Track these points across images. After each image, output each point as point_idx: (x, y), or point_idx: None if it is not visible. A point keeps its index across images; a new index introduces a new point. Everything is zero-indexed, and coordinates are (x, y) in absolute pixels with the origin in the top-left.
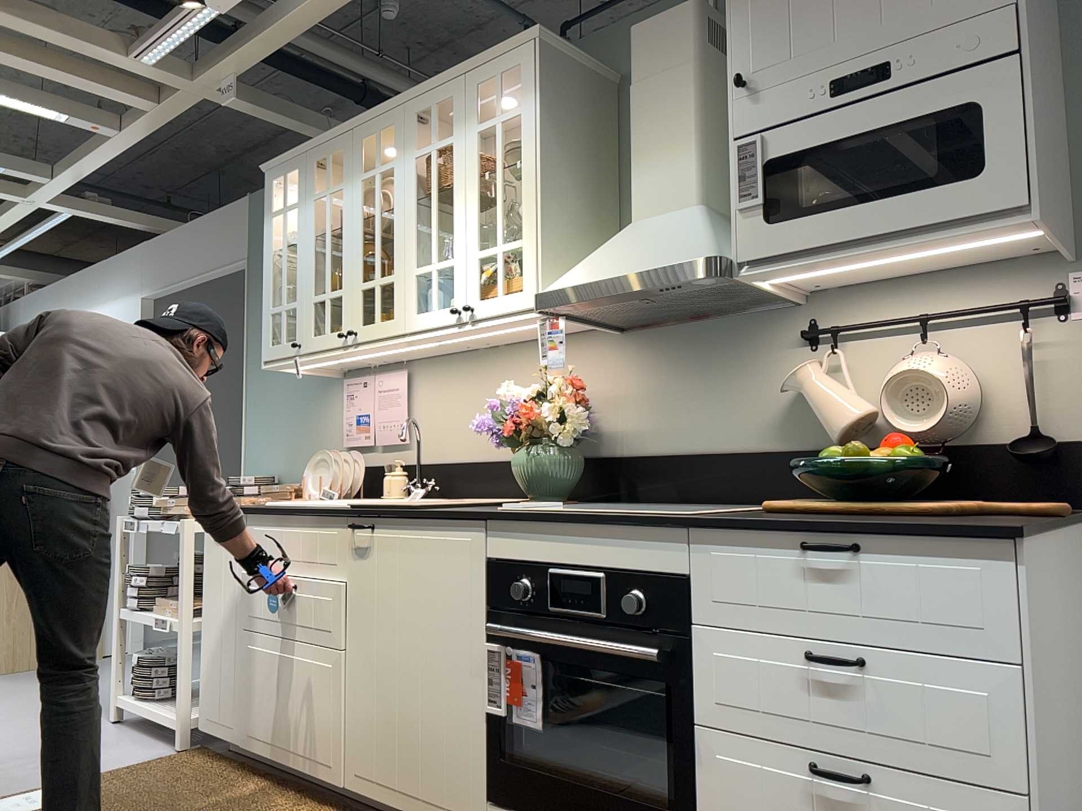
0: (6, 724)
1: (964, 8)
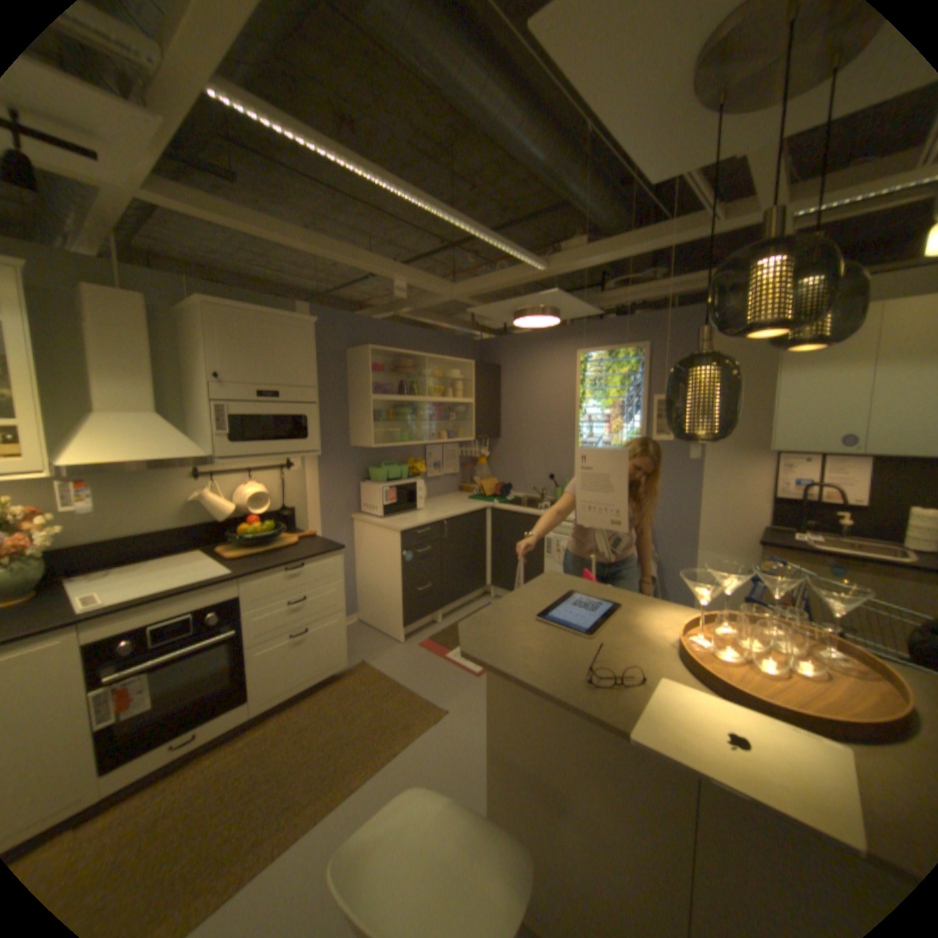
0: None
1: (304, 382)
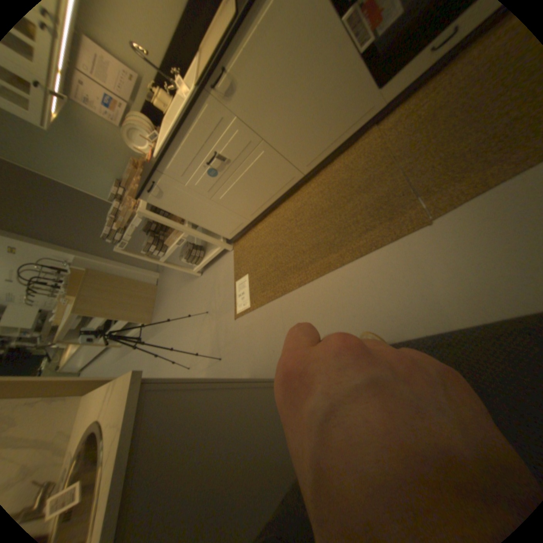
0: (186, 309)
1: None
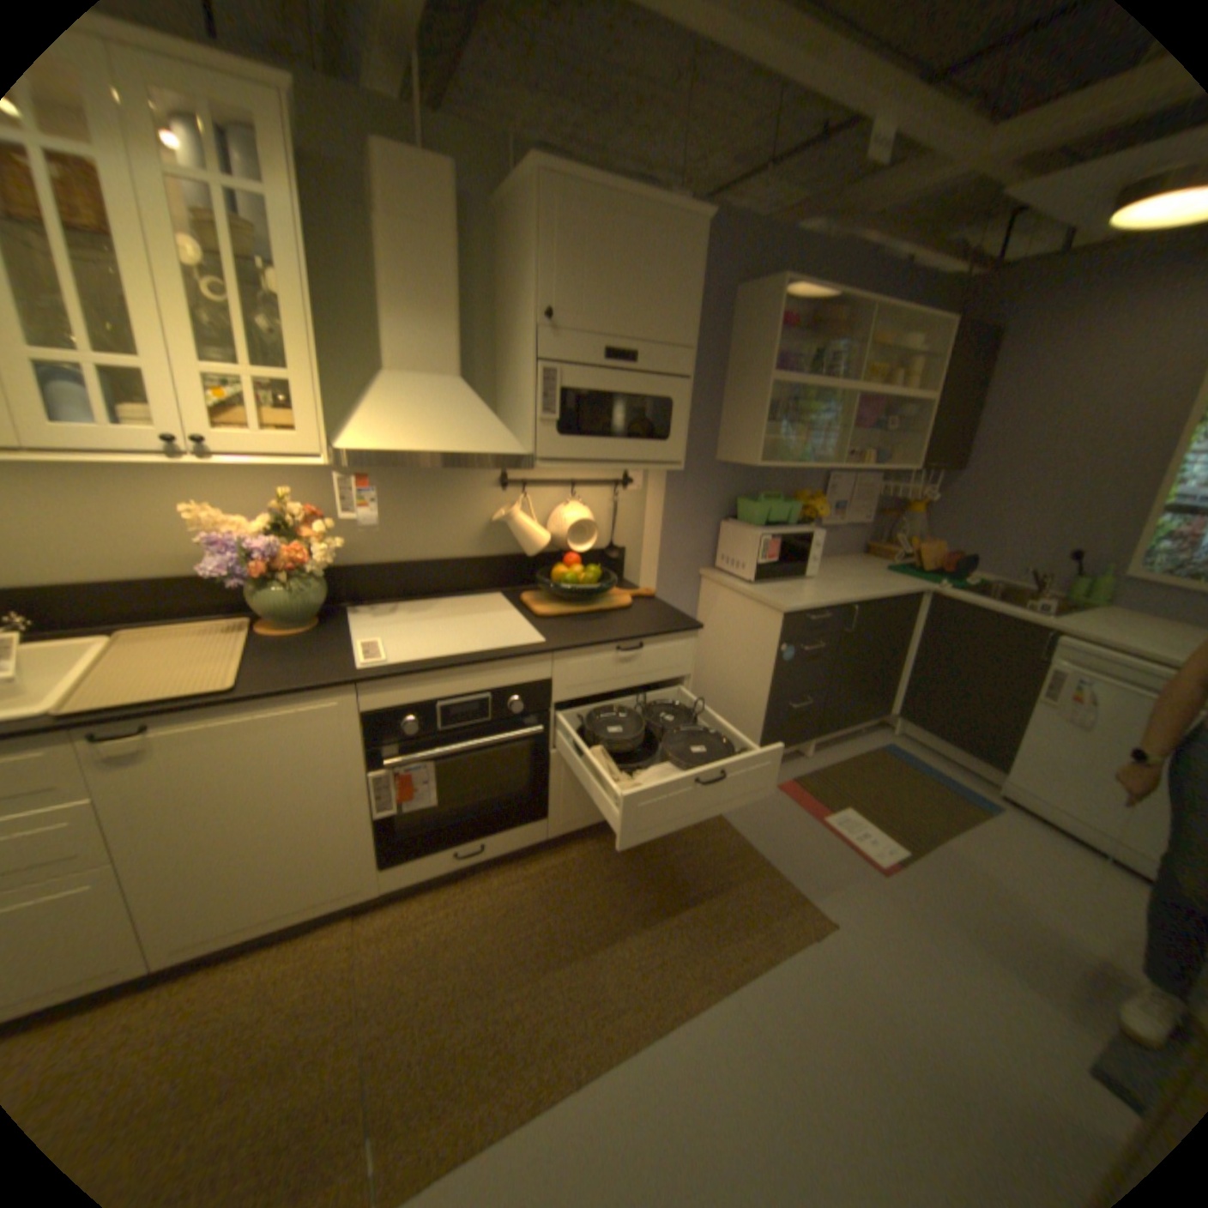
0: None
1: (677, 339)
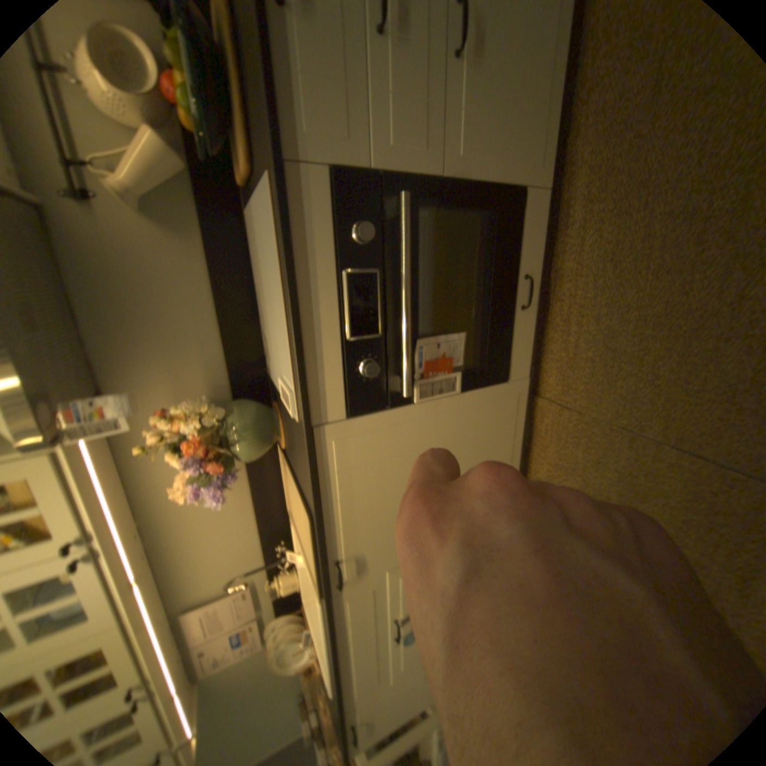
0: None
1: None
